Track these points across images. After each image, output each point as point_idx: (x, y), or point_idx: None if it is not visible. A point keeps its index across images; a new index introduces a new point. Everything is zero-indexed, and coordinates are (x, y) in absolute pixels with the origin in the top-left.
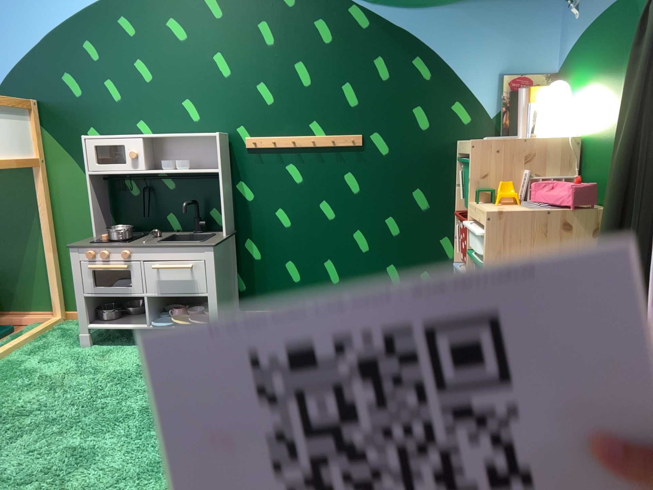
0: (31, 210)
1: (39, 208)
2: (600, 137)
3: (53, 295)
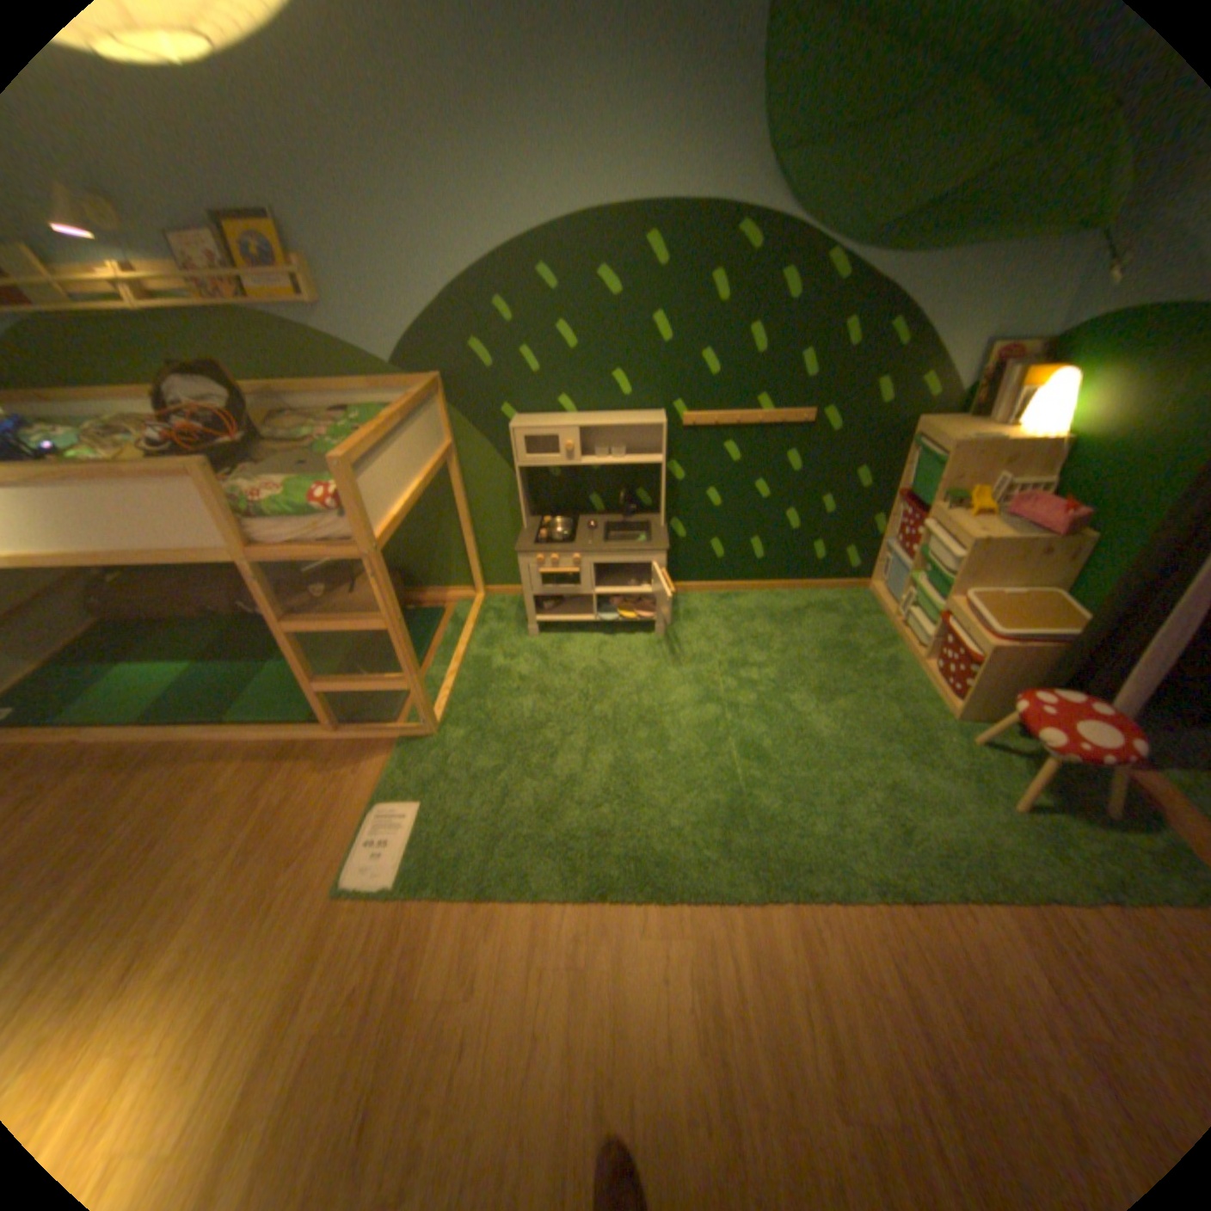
0: (441, 495)
1: (450, 493)
2: (1105, 451)
3: (474, 576)
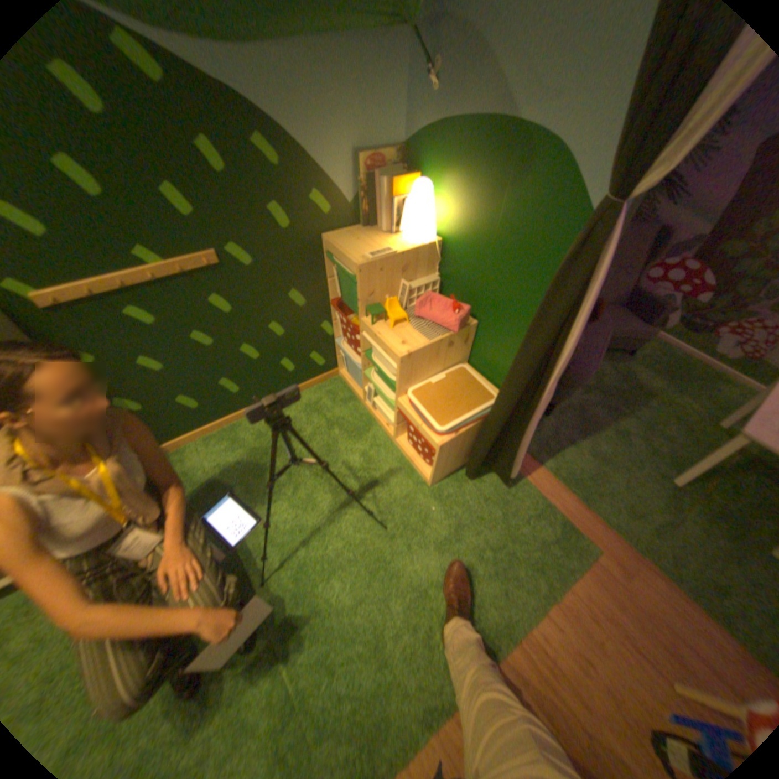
0: None
1: None
2: (466, 253)
3: None
